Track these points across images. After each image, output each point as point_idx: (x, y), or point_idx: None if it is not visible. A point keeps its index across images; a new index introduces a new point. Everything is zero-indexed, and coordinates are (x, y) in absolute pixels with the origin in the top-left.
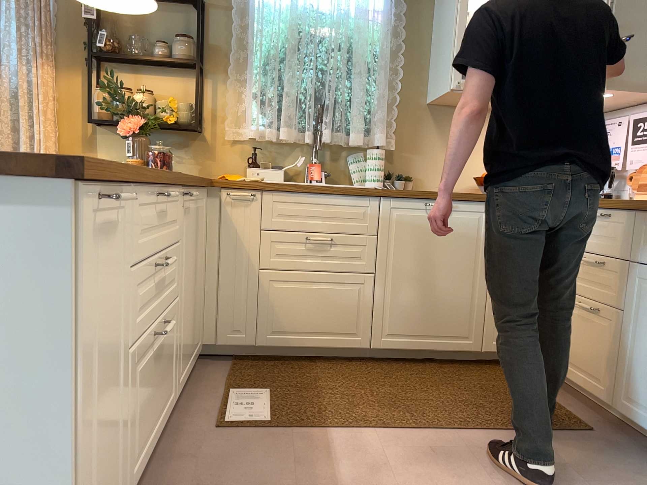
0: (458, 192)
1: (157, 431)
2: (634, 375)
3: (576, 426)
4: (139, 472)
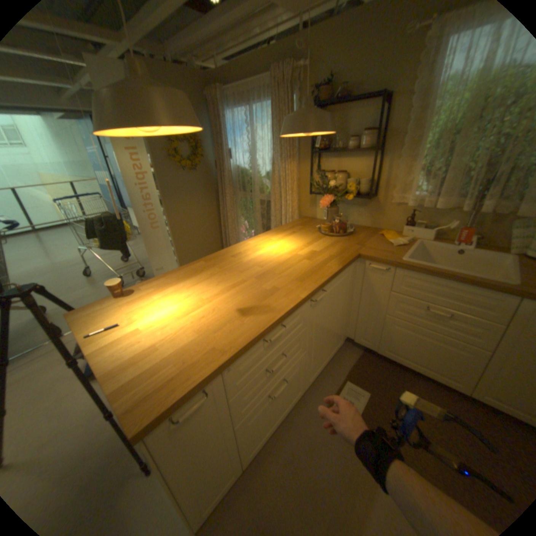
0: None
1: (283, 418)
2: None
3: None
4: (264, 444)
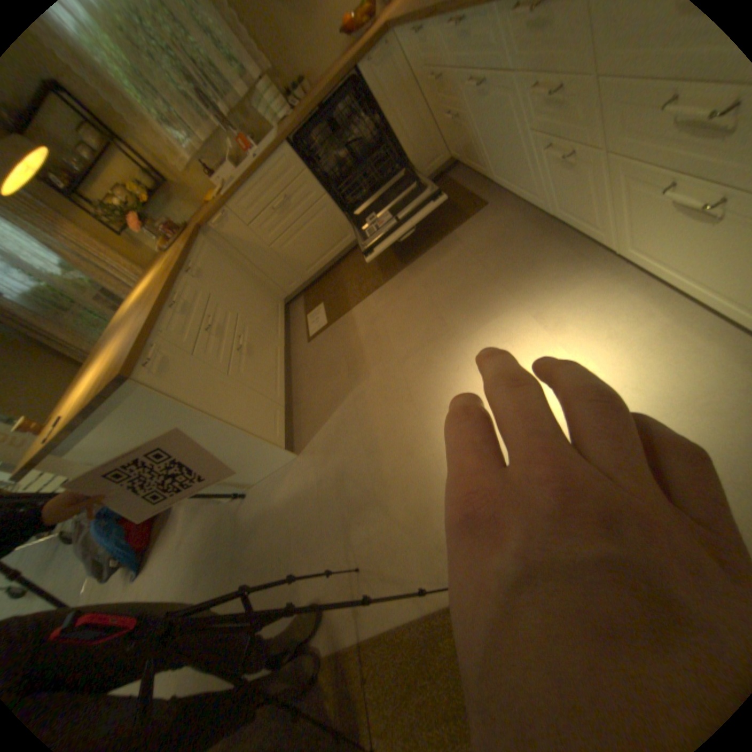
0: (329, 79)
1: (282, 366)
2: (490, 154)
3: (479, 204)
4: (285, 387)
